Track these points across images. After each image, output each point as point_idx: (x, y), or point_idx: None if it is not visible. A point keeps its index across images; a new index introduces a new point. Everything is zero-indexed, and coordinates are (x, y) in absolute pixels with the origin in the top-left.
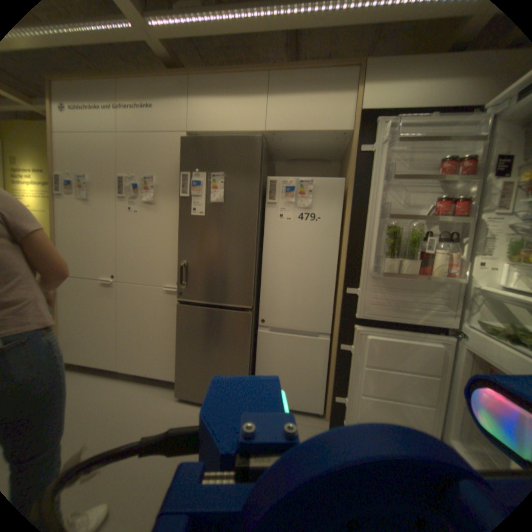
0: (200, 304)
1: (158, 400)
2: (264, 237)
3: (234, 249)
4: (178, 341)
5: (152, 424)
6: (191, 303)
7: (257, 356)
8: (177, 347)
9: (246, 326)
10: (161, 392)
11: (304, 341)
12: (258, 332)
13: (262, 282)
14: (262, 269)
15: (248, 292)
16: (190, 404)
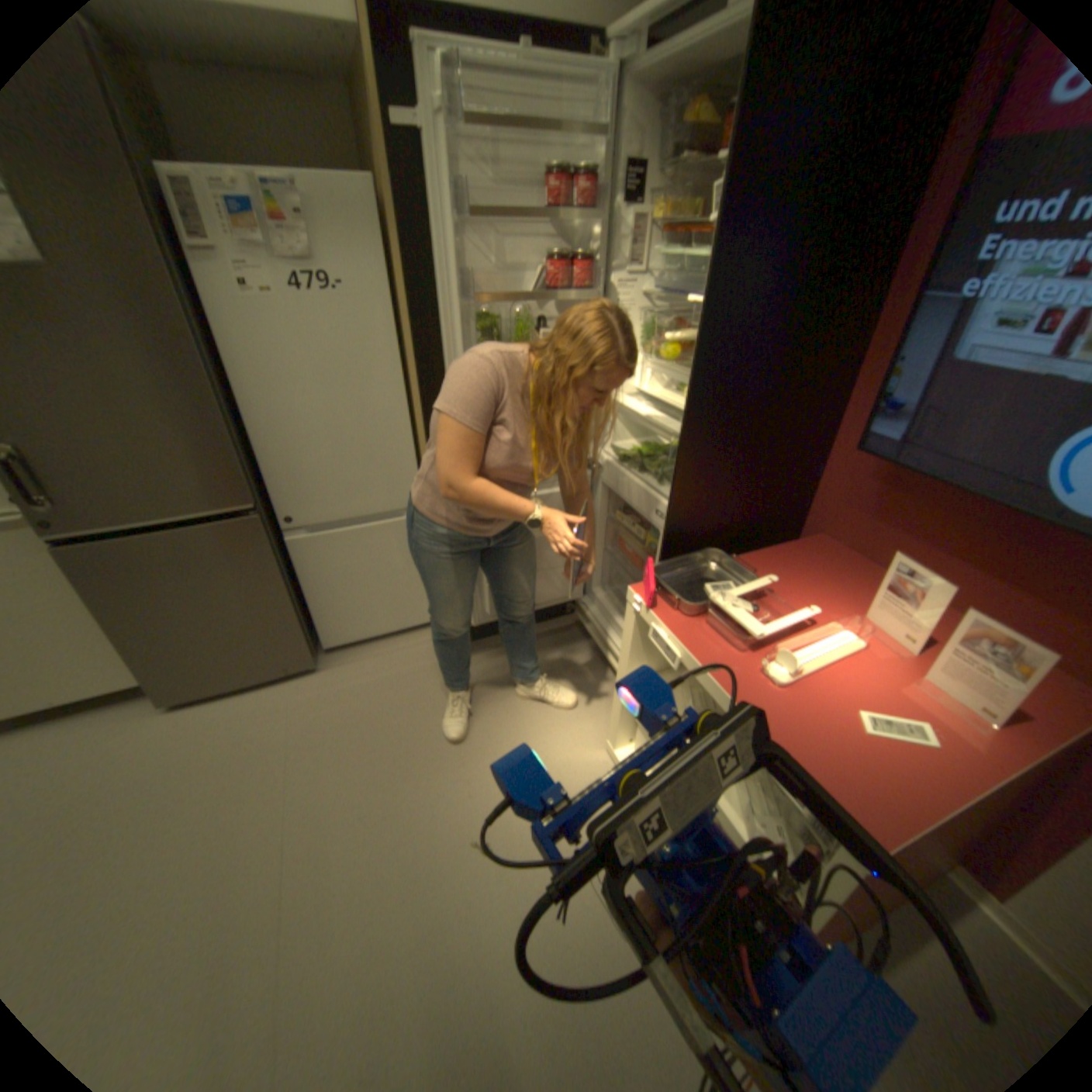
0: (118, 531)
1: (118, 728)
2: (218, 339)
3: (149, 390)
4: (98, 617)
5: (133, 769)
6: (88, 535)
7: (300, 580)
8: (105, 627)
9: (256, 543)
10: (113, 713)
11: (380, 530)
12: (286, 540)
13: (254, 445)
14: (245, 417)
15: (233, 478)
16: (197, 703)
